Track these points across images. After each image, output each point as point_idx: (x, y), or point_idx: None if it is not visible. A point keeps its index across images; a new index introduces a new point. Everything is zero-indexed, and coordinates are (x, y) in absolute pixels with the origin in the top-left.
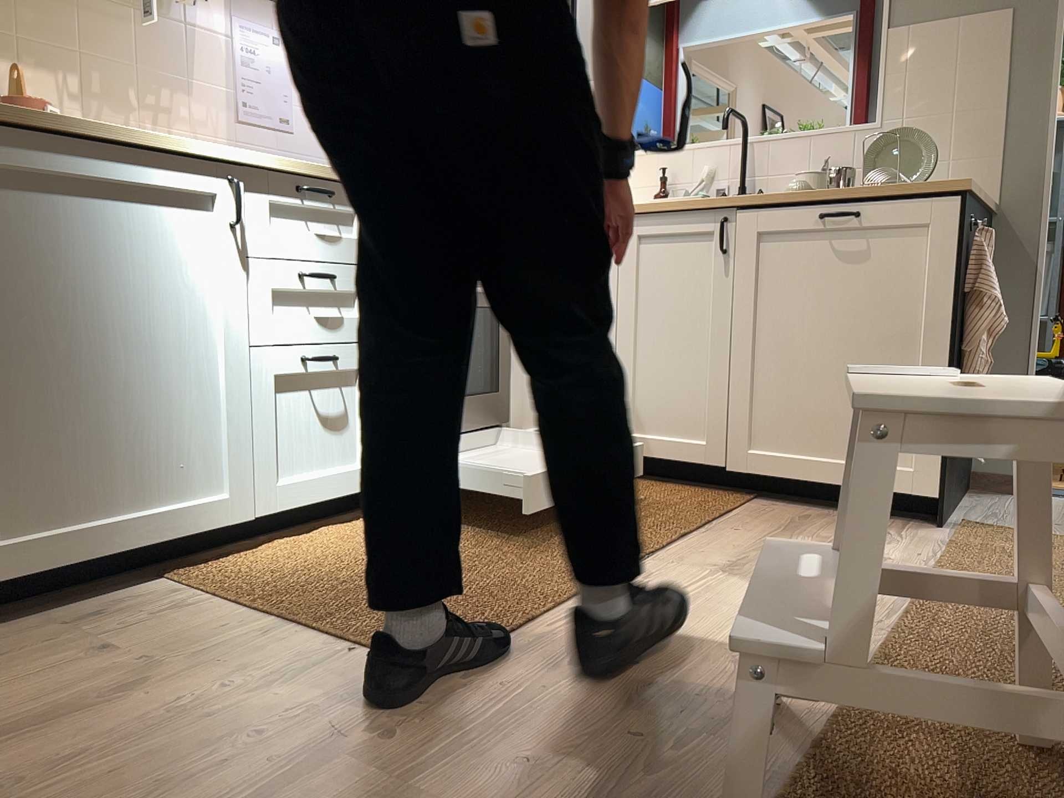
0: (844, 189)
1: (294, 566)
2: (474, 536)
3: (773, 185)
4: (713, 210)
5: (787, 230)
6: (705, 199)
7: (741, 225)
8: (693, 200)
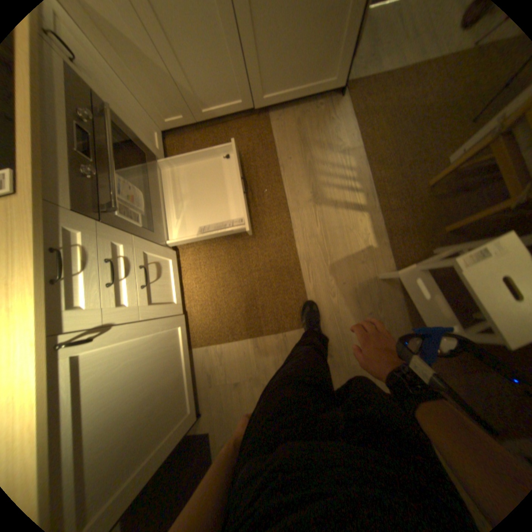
0: None
1: (215, 312)
2: (230, 244)
3: None
4: None
5: None
6: None
7: None
8: None
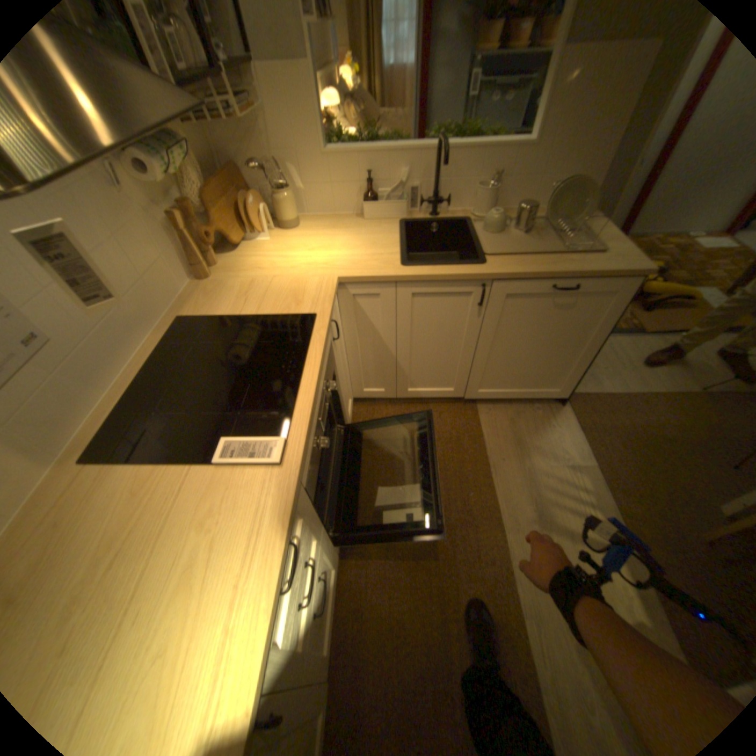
0: (572, 265)
1: (376, 693)
2: (417, 563)
3: (455, 184)
4: (475, 279)
5: (528, 292)
6: (471, 273)
7: (496, 289)
8: (461, 273)
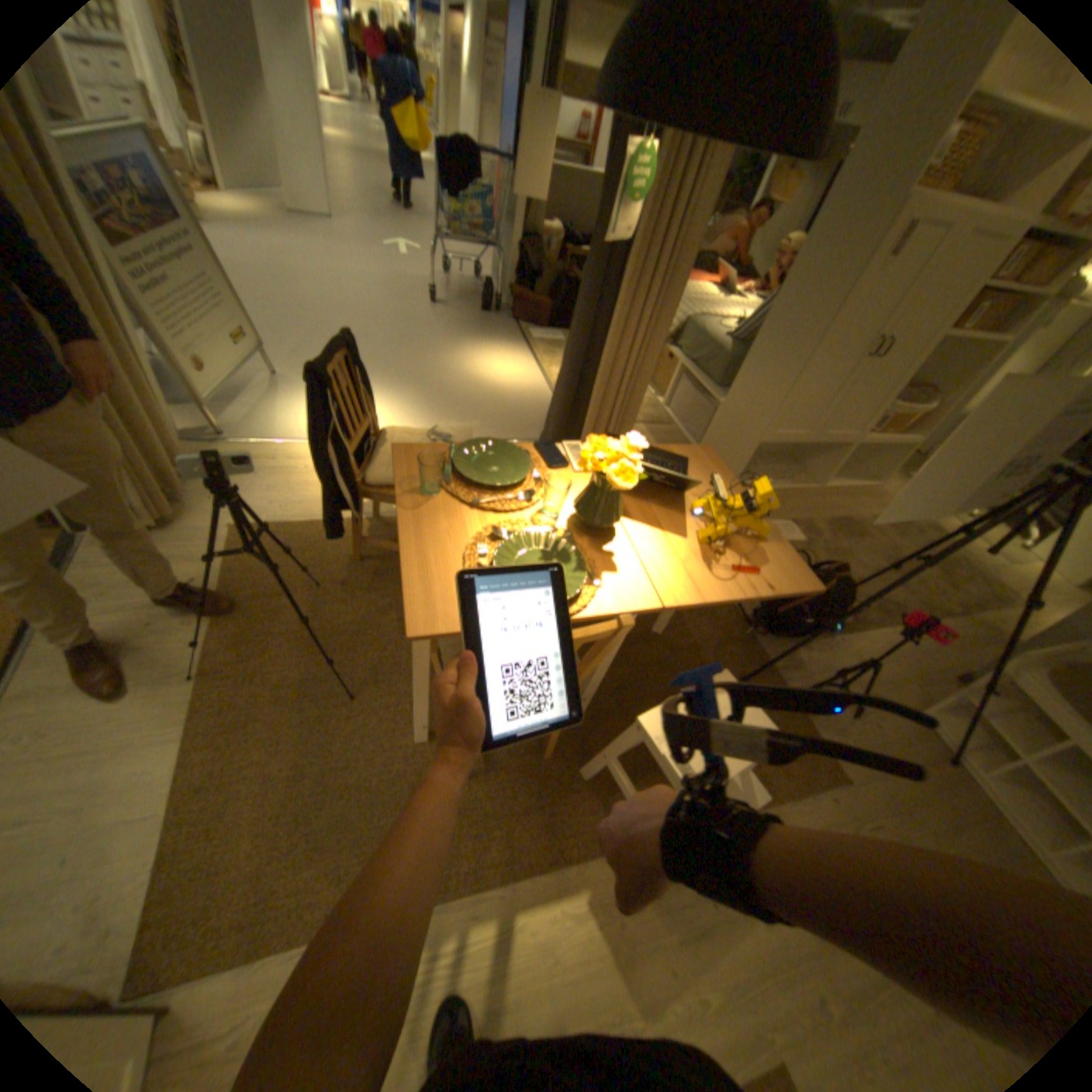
0: None
1: None
2: None
3: None
4: None
5: None
6: None
7: None
8: None
